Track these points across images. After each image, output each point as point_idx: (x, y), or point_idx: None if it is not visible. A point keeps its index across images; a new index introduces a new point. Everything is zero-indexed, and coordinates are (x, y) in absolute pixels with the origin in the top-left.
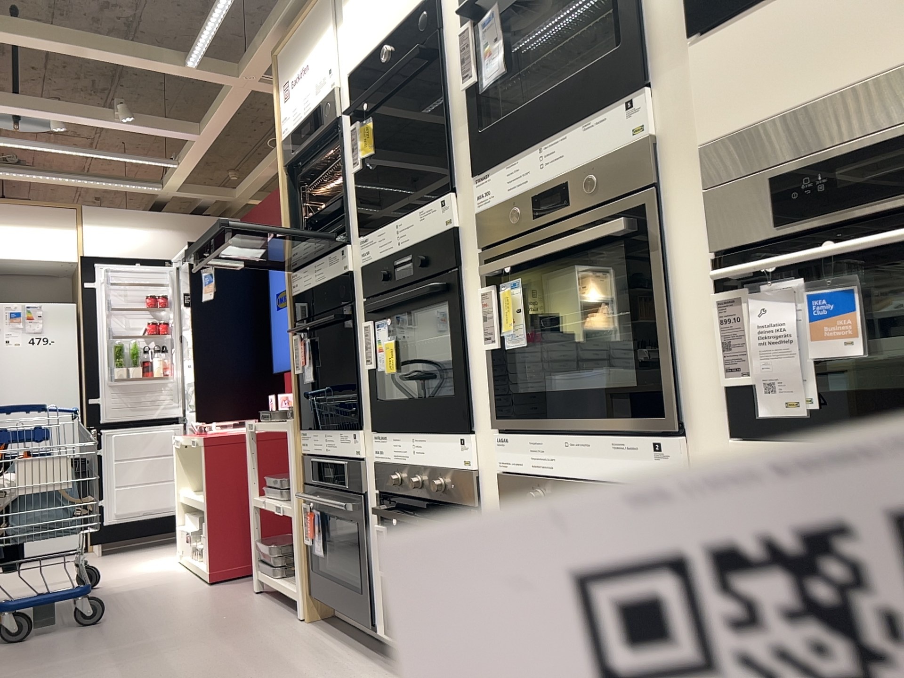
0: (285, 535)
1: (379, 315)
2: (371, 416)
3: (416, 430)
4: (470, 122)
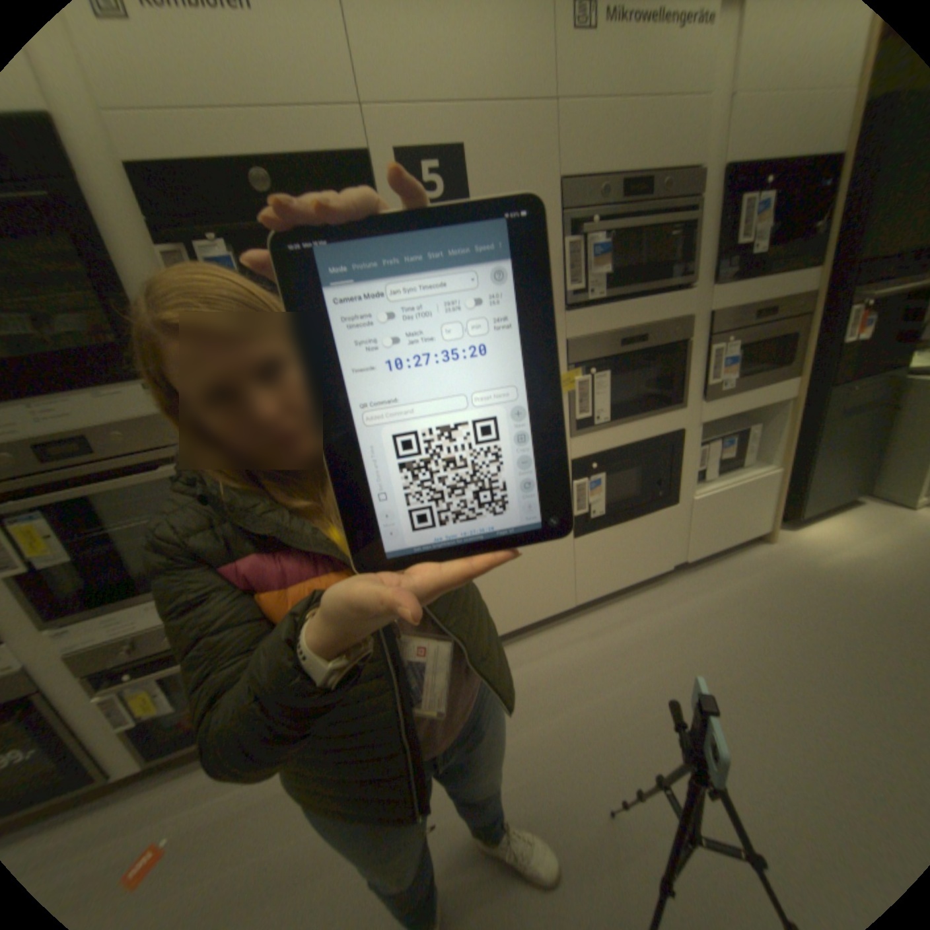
0: None
1: None
2: None
3: None
4: None
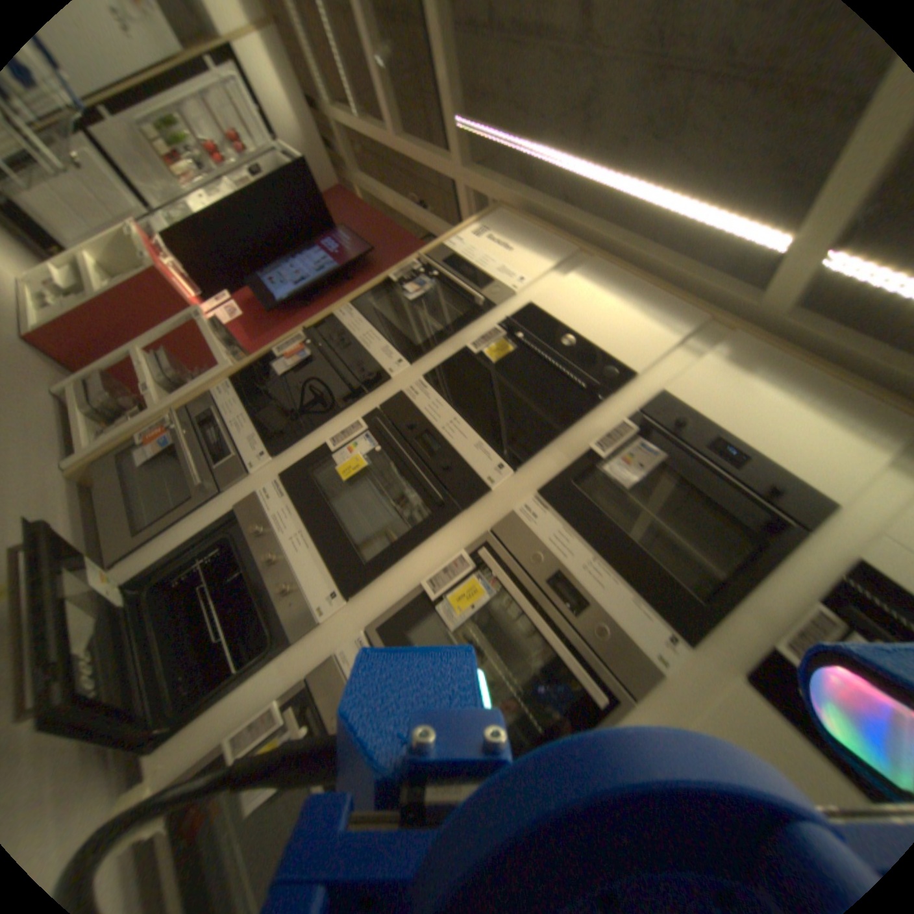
0: (123, 391)
1: (376, 437)
2: (290, 468)
3: (312, 536)
4: (570, 465)
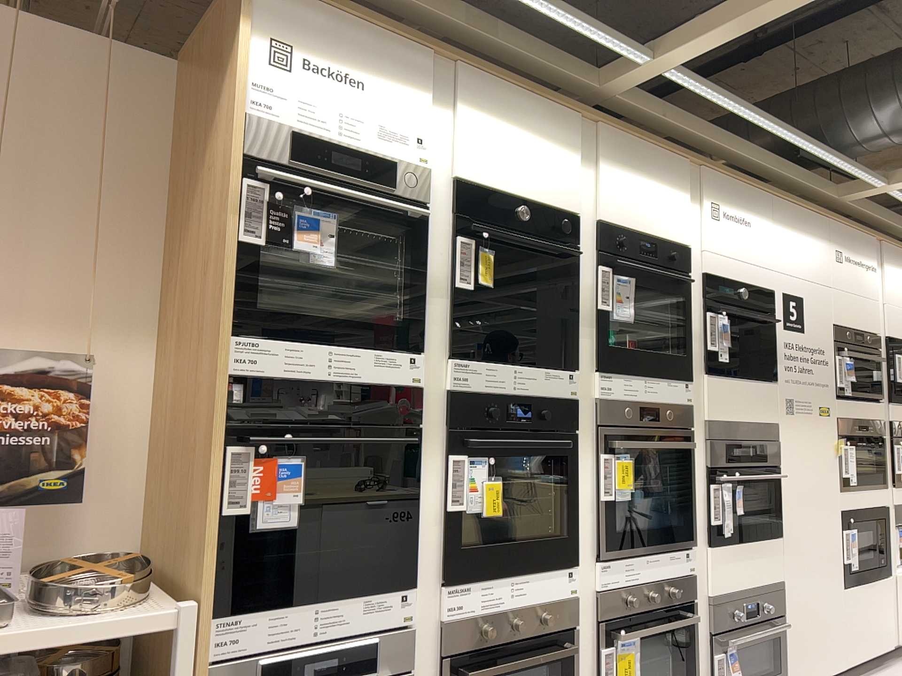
0: None
1: (478, 452)
2: (434, 567)
3: (520, 571)
4: (597, 331)
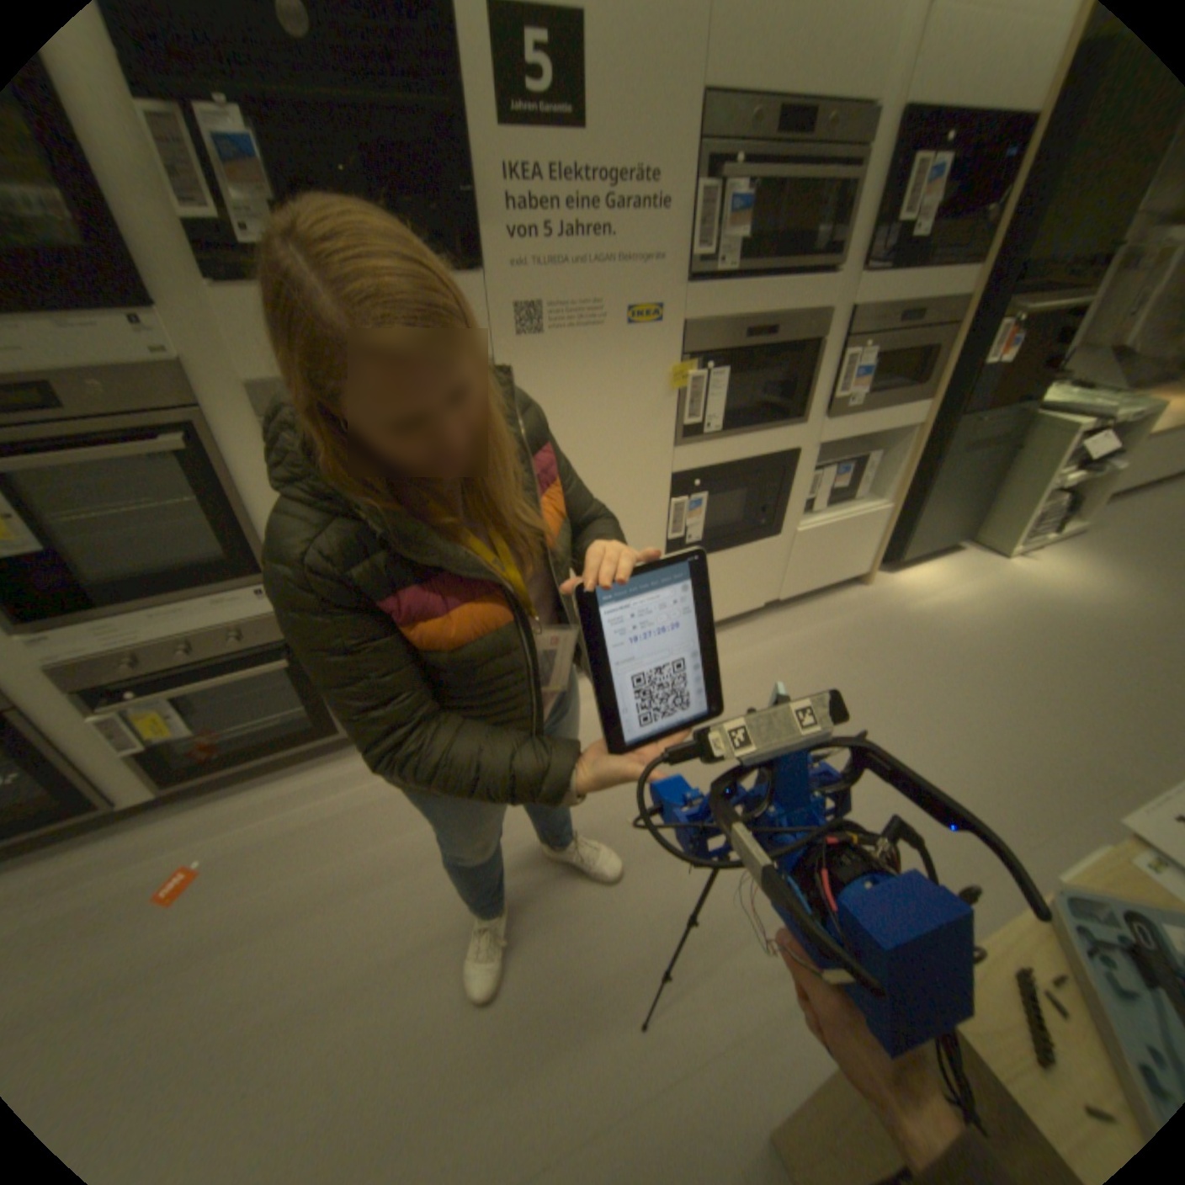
0: None
1: None
2: None
3: None
4: None
